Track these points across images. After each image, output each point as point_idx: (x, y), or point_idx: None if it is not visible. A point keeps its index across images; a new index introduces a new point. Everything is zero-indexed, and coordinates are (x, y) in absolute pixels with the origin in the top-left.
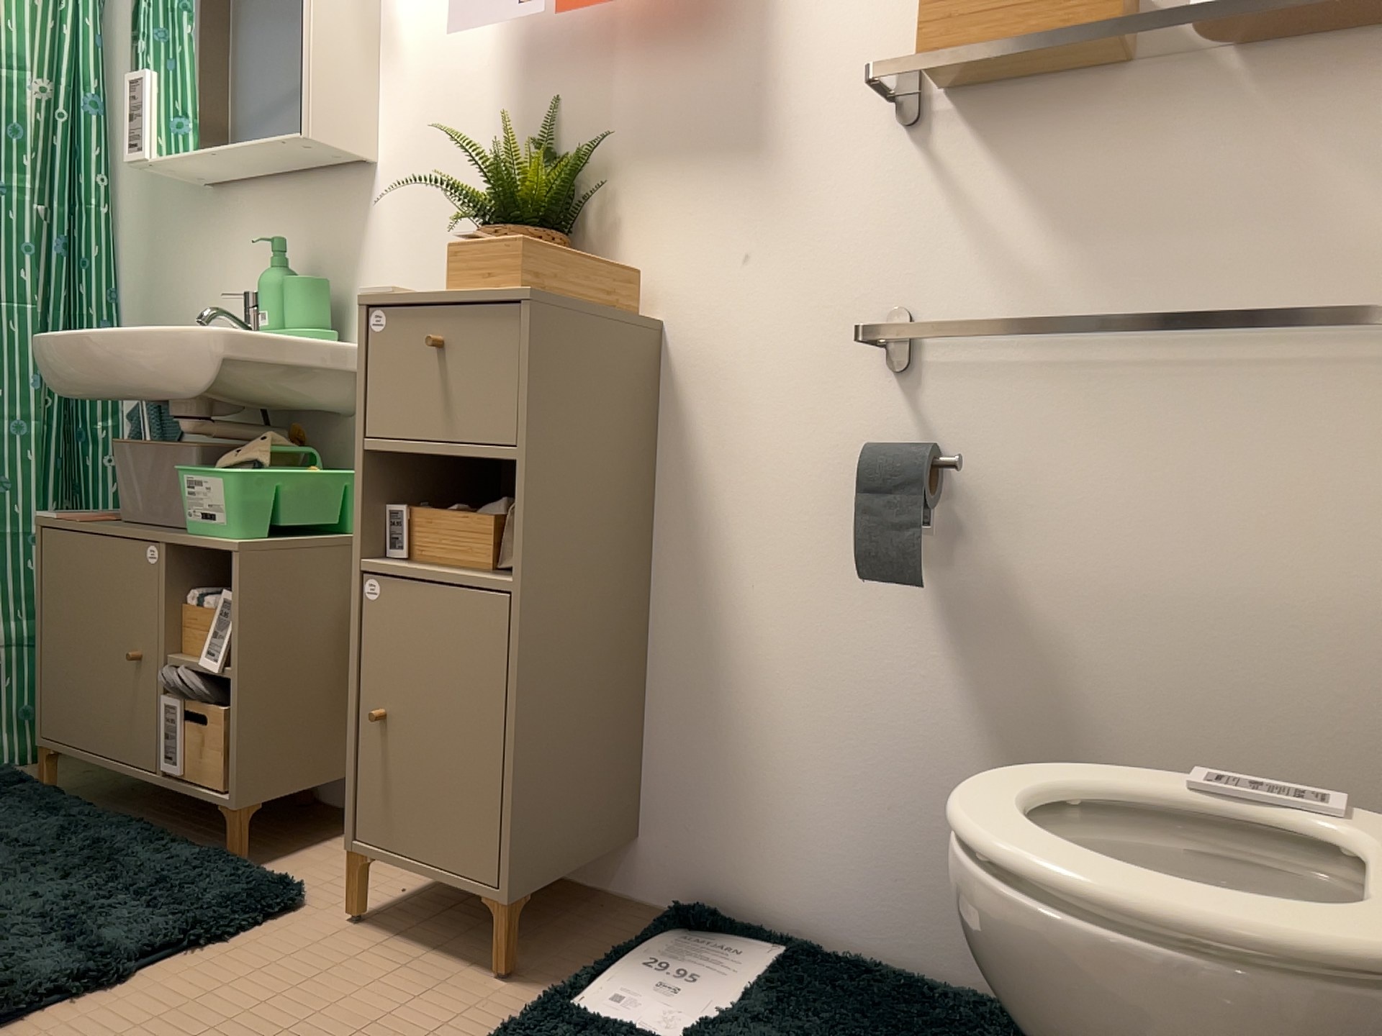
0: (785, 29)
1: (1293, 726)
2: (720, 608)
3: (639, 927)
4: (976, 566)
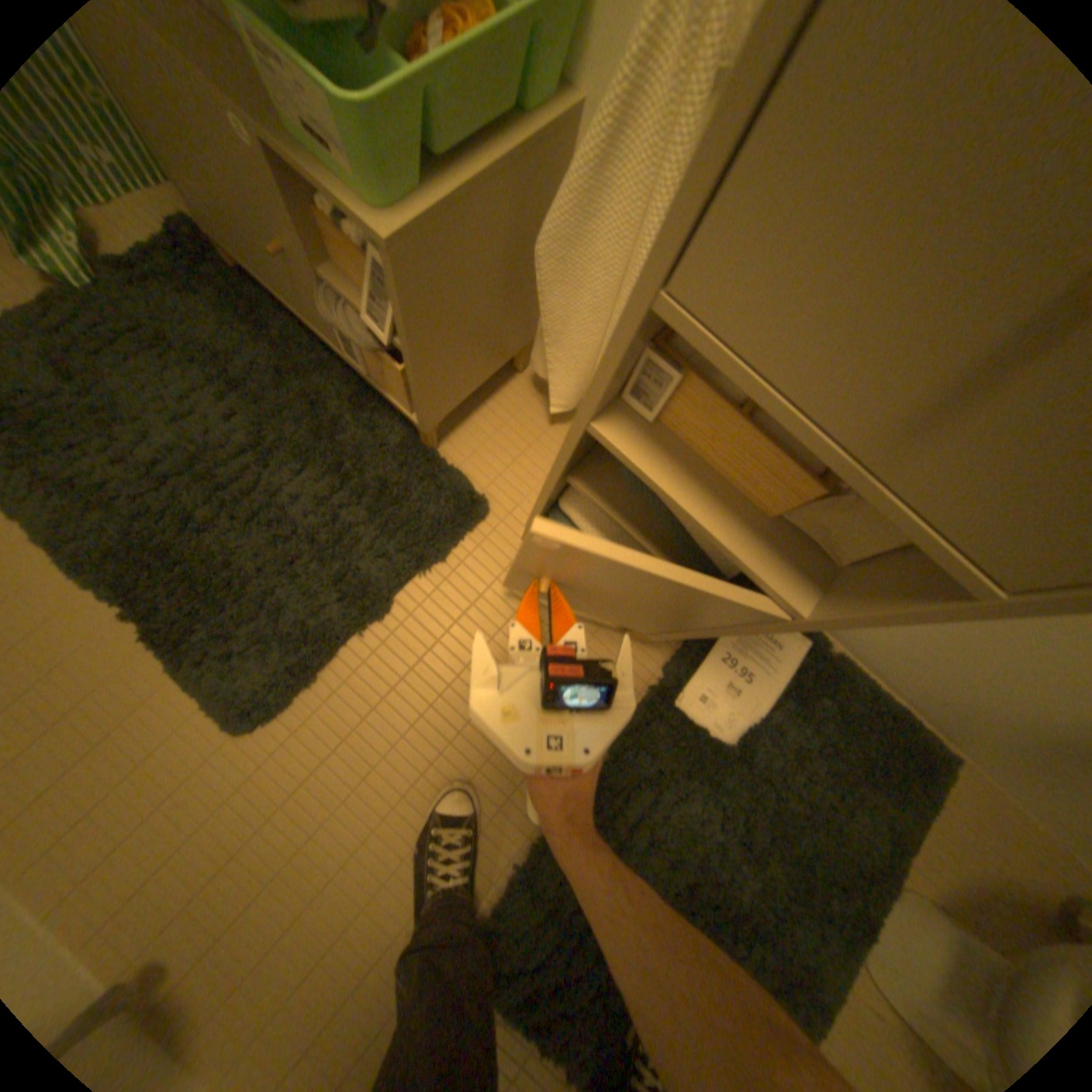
0: None
1: None
2: None
3: None
4: None
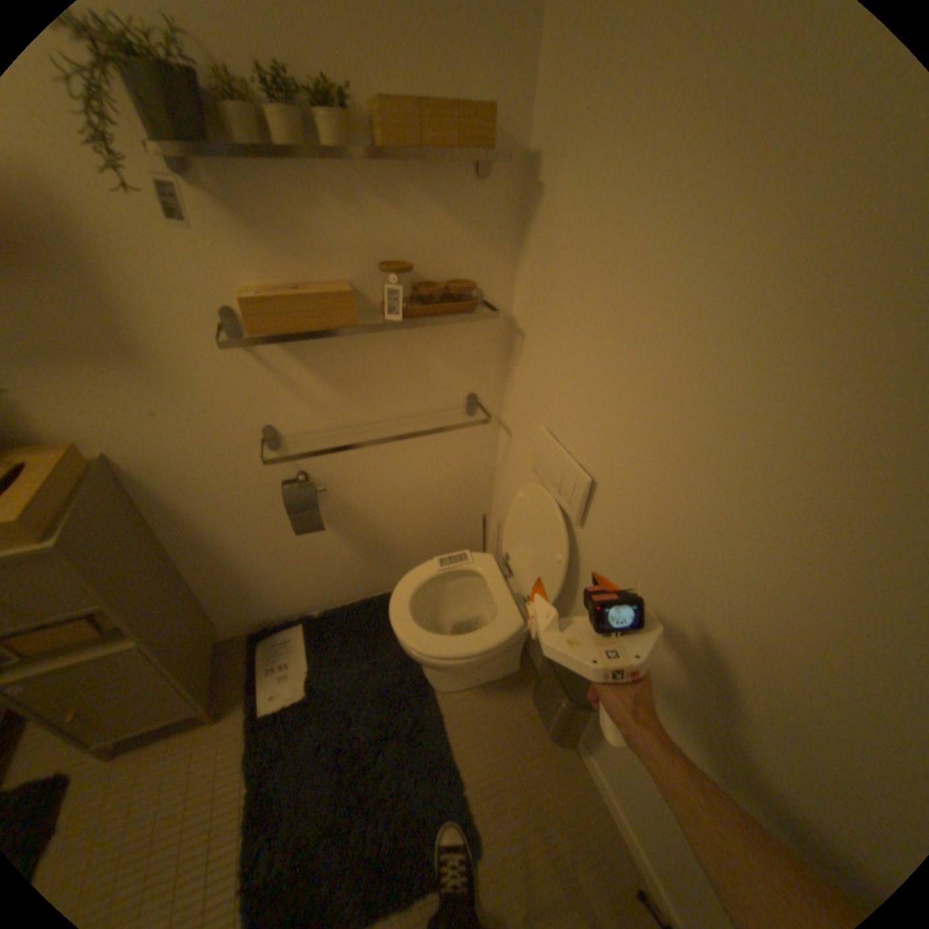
0: (111, 275)
1: (436, 509)
2: (219, 551)
3: (238, 652)
4: (332, 503)
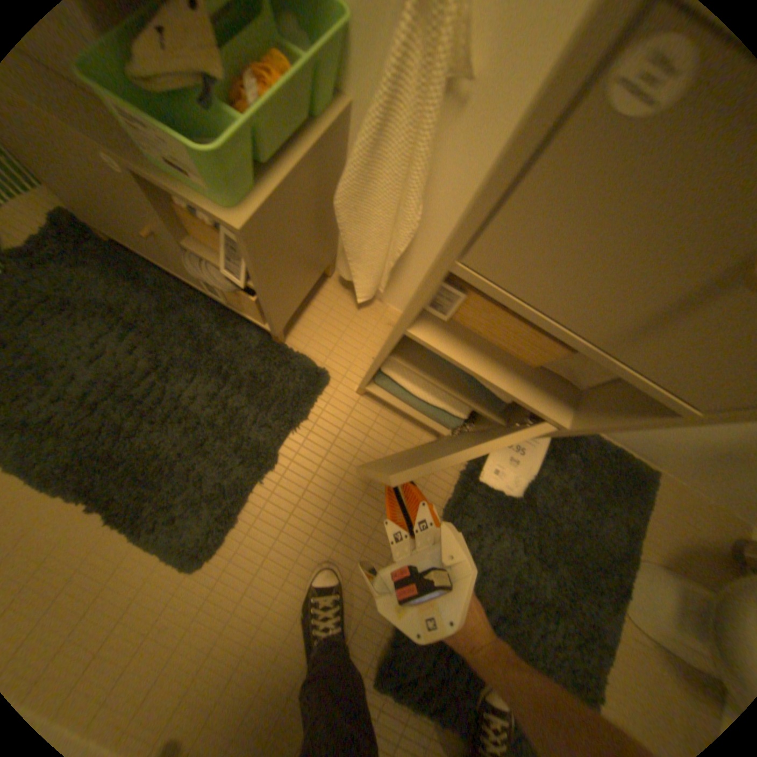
0: None
1: None
2: None
3: None
4: None
